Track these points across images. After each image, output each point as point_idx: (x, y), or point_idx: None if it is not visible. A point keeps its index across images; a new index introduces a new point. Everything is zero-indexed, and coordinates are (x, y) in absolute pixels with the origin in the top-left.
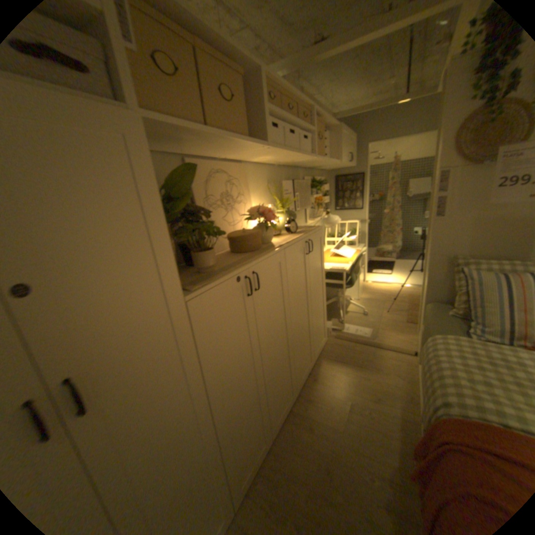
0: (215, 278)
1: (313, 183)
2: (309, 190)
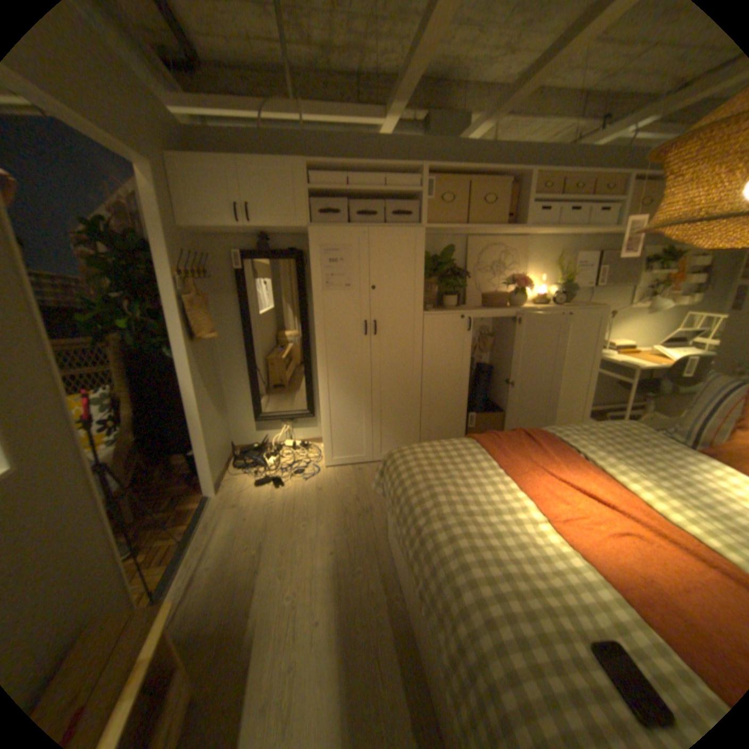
0: (444, 312)
1: (661, 255)
2: (649, 264)
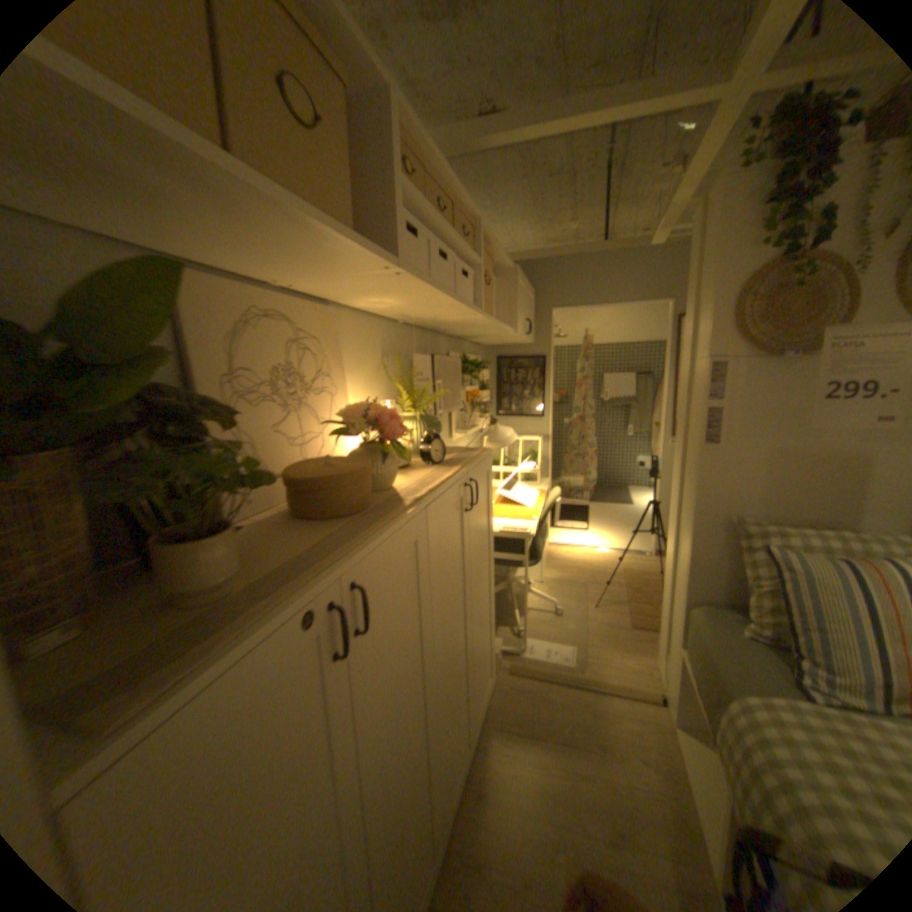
0: (222, 642)
1: (465, 364)
2: (458, 376)
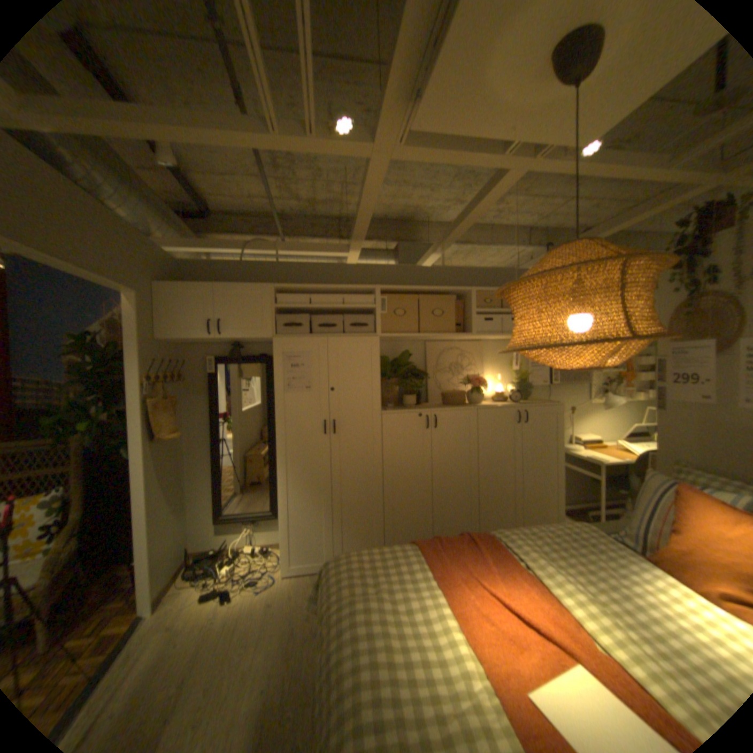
0: (401, 410)
1: None
2: None
